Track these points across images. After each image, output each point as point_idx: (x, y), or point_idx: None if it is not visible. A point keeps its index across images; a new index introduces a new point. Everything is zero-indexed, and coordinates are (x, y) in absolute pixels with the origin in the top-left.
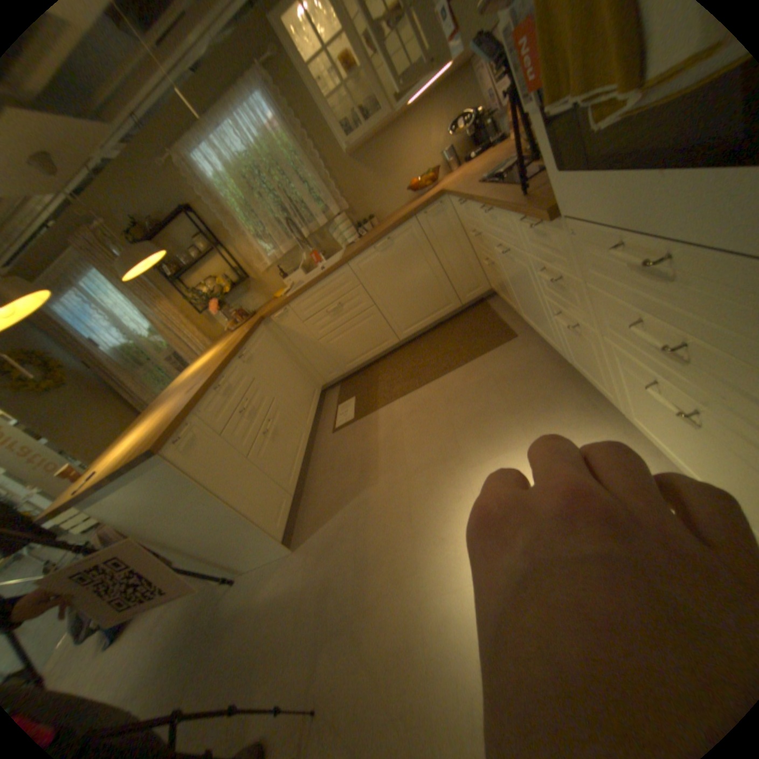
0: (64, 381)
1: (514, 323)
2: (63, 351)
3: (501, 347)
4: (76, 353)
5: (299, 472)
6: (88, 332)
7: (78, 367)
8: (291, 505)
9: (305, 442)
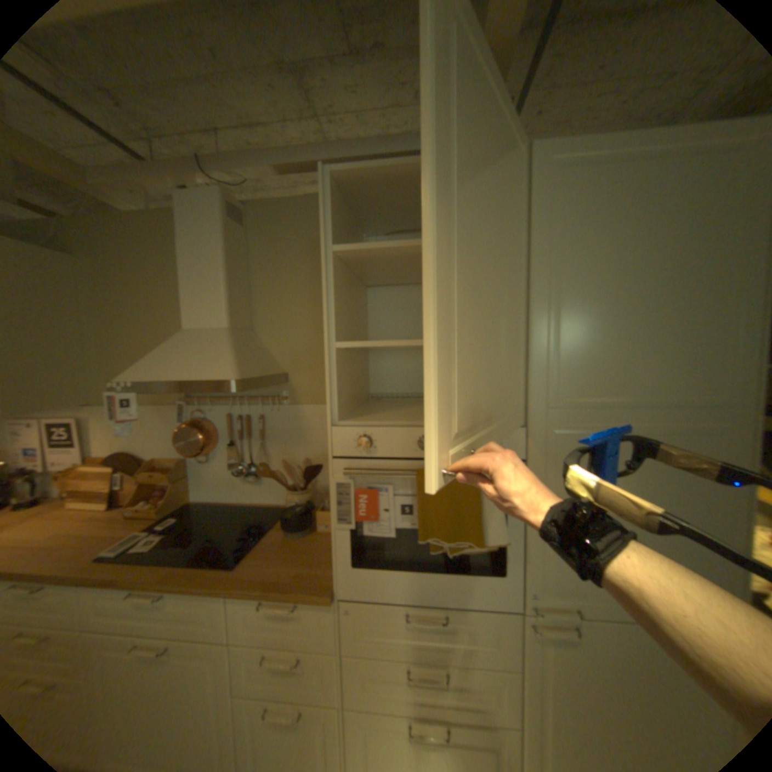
0: None
1: None
2: None
3: None
4: None
5: None
6: None
7: None
8: None
9: None
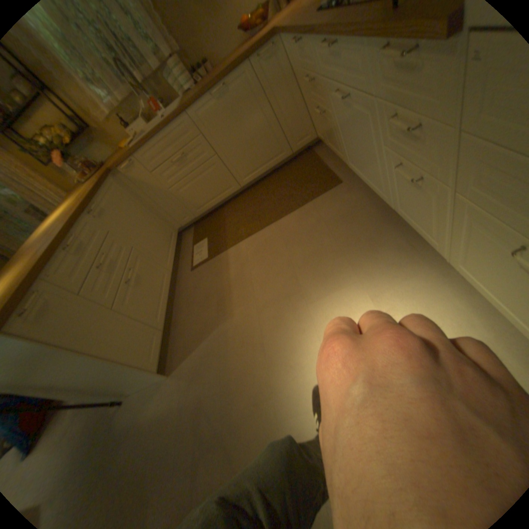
0: None
1: (338, 170)
2: None
3: (328, 192)
4: None
5: (166, 308)
6: None
7: None
8: (161, 338)
9: (168, 281)
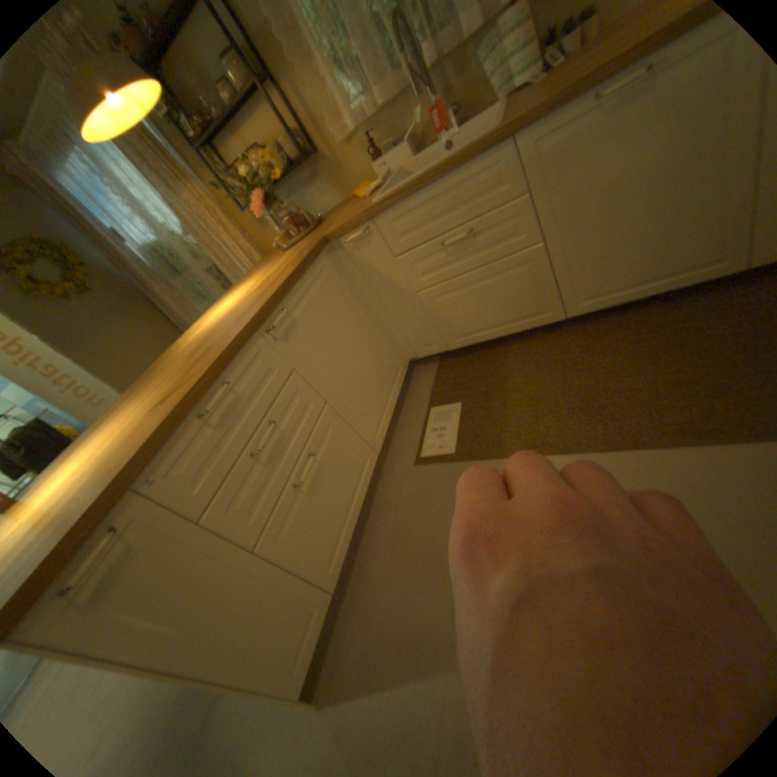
0: (86, 285)
1: None
2: (88, 241)
3: None
4: (99, 248)
5: (350, 541)
6: (109, 219)
7: (107, 265)
8: (326, 614)
9: (367, 477)
